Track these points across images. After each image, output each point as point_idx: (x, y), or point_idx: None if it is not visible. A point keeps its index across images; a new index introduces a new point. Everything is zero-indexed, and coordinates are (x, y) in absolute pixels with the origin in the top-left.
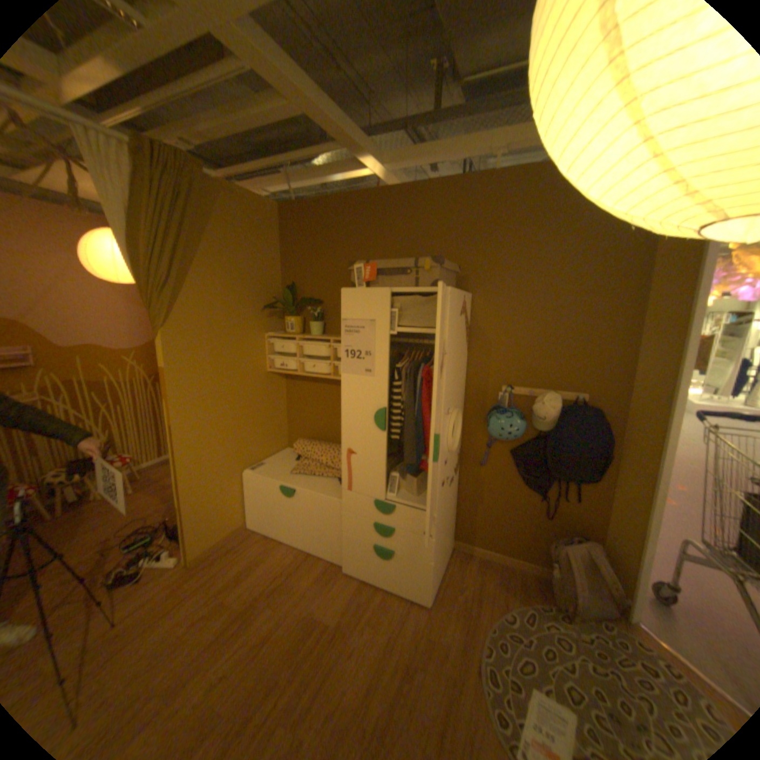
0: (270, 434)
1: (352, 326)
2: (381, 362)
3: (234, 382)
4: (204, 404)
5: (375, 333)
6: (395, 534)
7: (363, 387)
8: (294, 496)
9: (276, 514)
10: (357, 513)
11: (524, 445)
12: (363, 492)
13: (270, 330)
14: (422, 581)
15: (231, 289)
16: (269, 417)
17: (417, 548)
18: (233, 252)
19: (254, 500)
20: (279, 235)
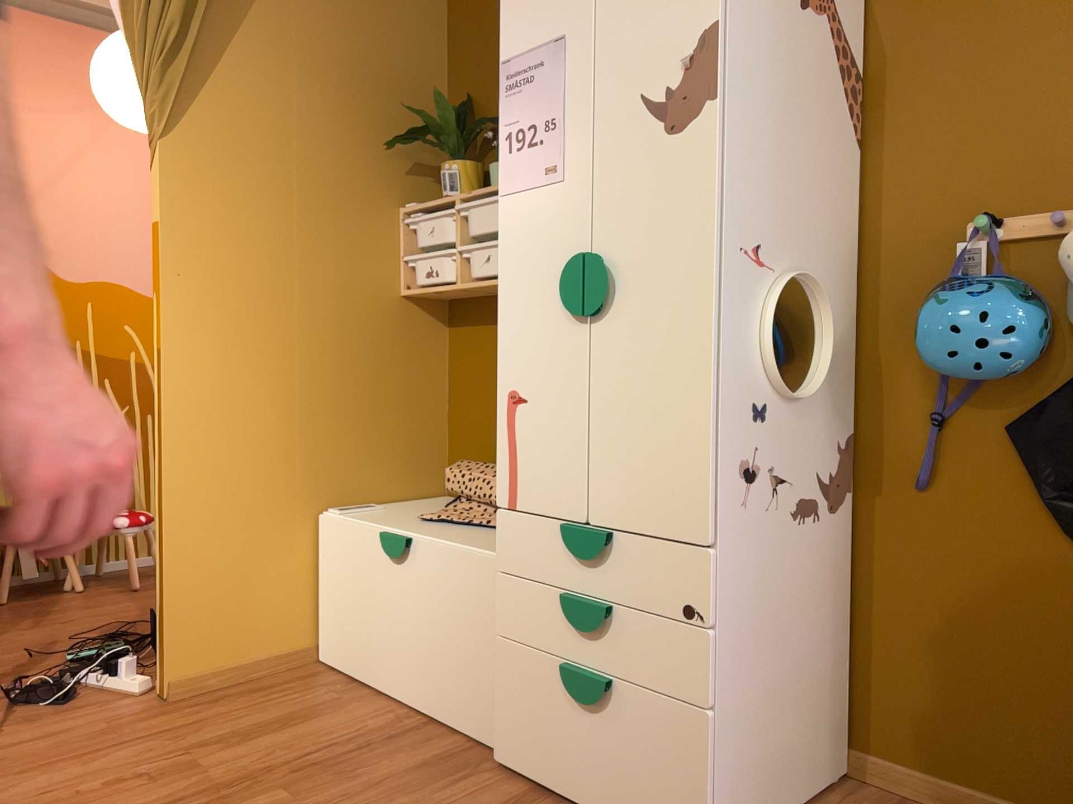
0: (398, 446)
1: (521, 68)
2: (577, 134)
3: (315, 296)
4: (240, 323)
5: (567, 67)
6: (614, 620)
7: (543, 214)
8: (408, 557)
9: (372, 612)
10: (528, 573)
11: (1052, 396)
12: (540, 508)
13: (415, 202)
14: (685, 774)
15: (326, 95)
16: (398, 403)
17: (669, 662)
18: (335, 19)
19: (334, 582)
20: (447, 4)
